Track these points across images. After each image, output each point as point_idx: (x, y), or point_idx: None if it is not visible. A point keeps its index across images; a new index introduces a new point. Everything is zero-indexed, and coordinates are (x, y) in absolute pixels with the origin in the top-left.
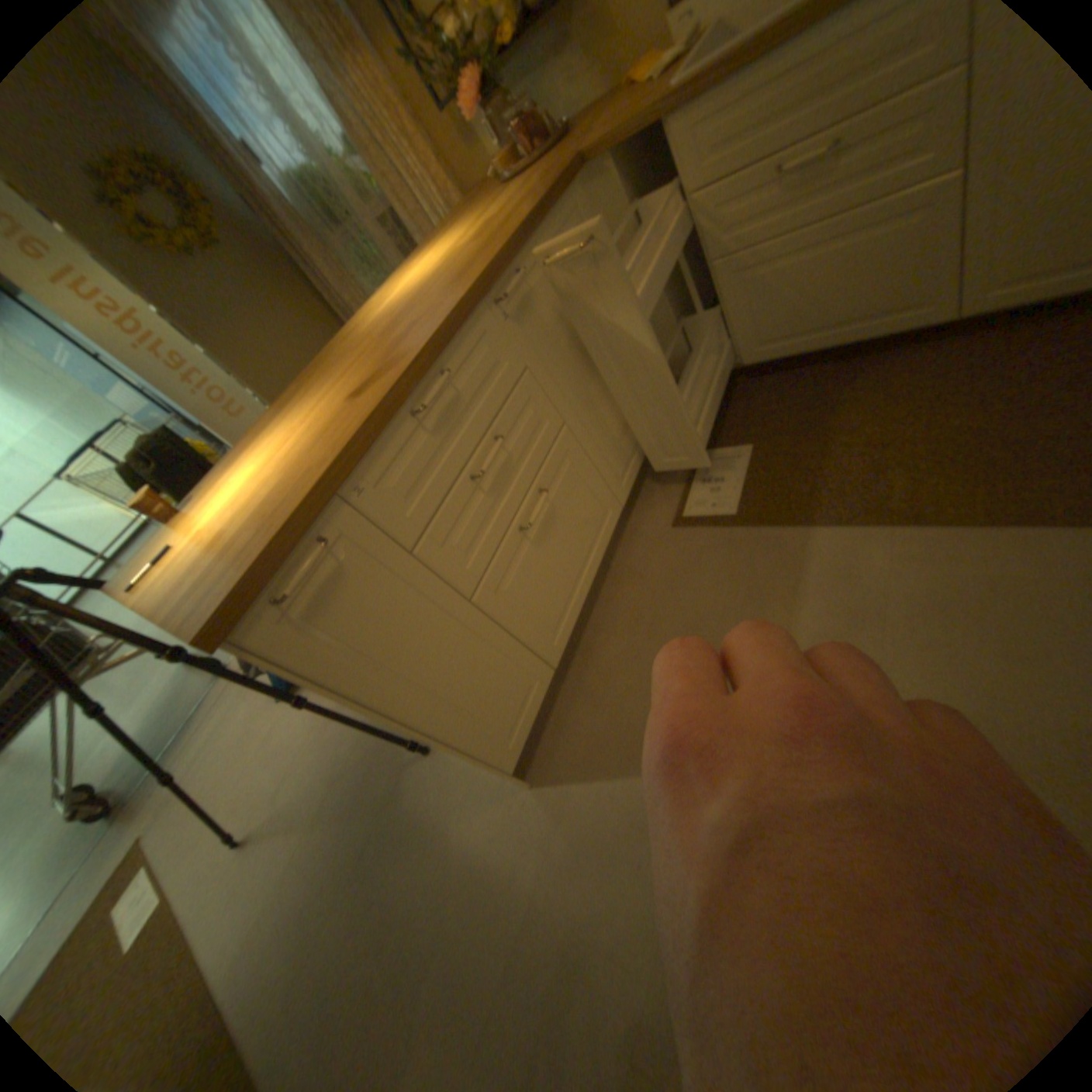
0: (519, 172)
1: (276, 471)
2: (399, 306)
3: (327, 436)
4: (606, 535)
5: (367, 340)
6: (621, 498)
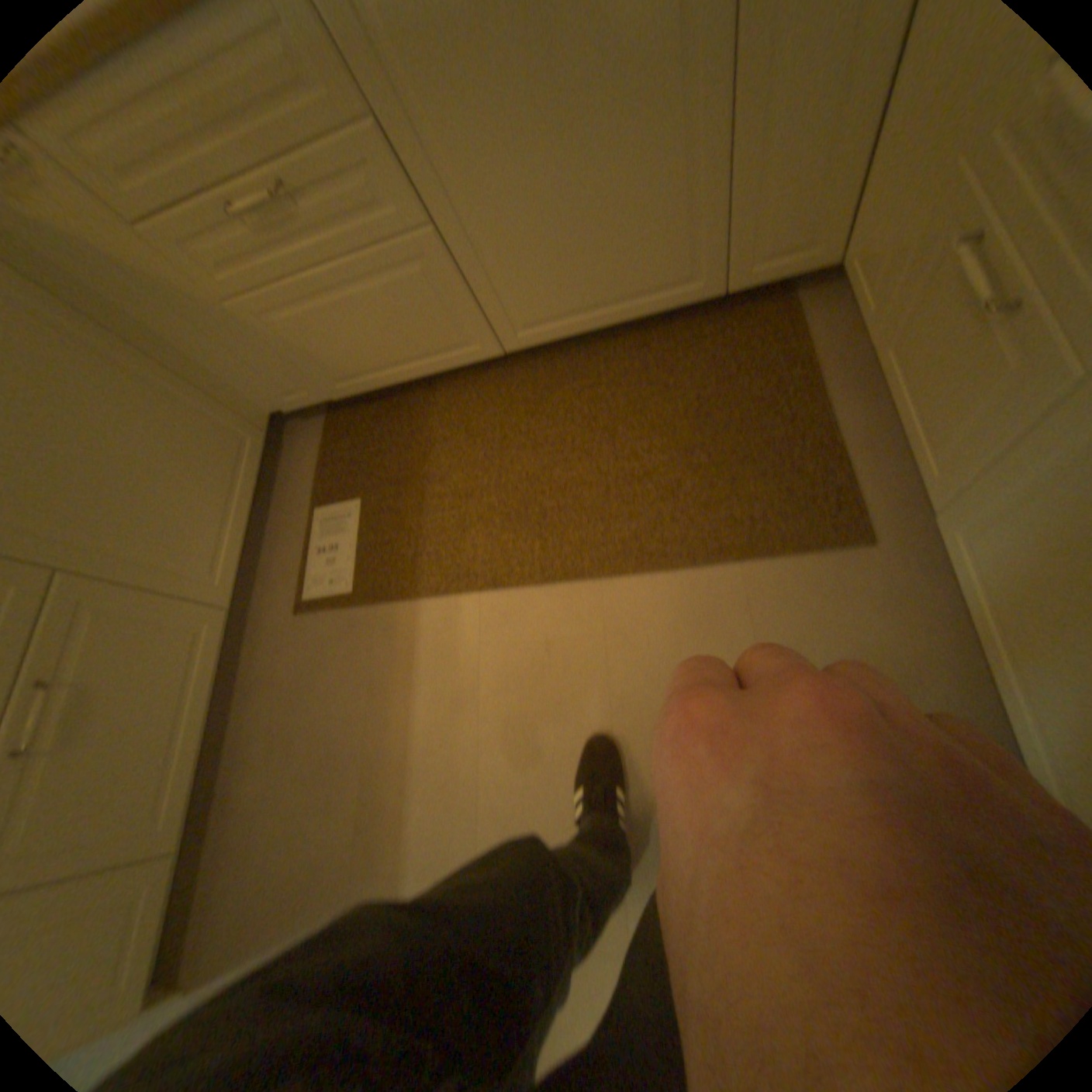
0: None
1: None
2: None
3: None
4: (209, 660)
5: None
6: (222, 605)
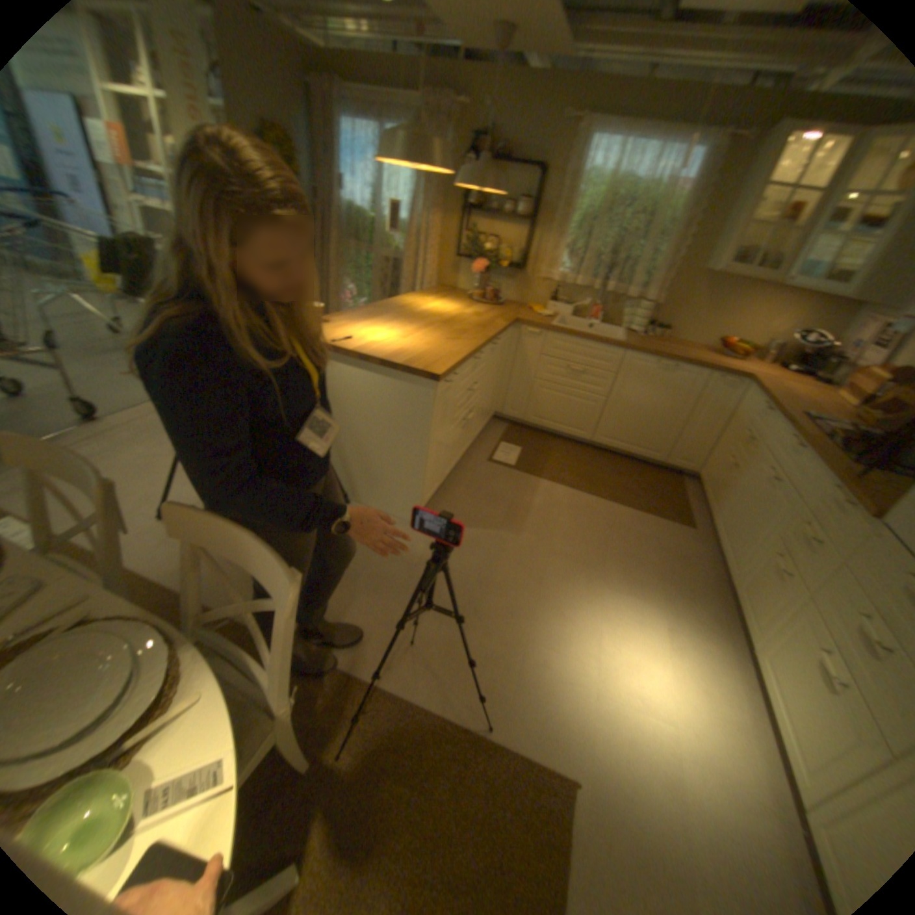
0: (483, 303)
1: (420, 343)
2: (441, 316)
3: (448, 346)
4: (466, 449)
5: (430, 320)
6: (472, 440)
